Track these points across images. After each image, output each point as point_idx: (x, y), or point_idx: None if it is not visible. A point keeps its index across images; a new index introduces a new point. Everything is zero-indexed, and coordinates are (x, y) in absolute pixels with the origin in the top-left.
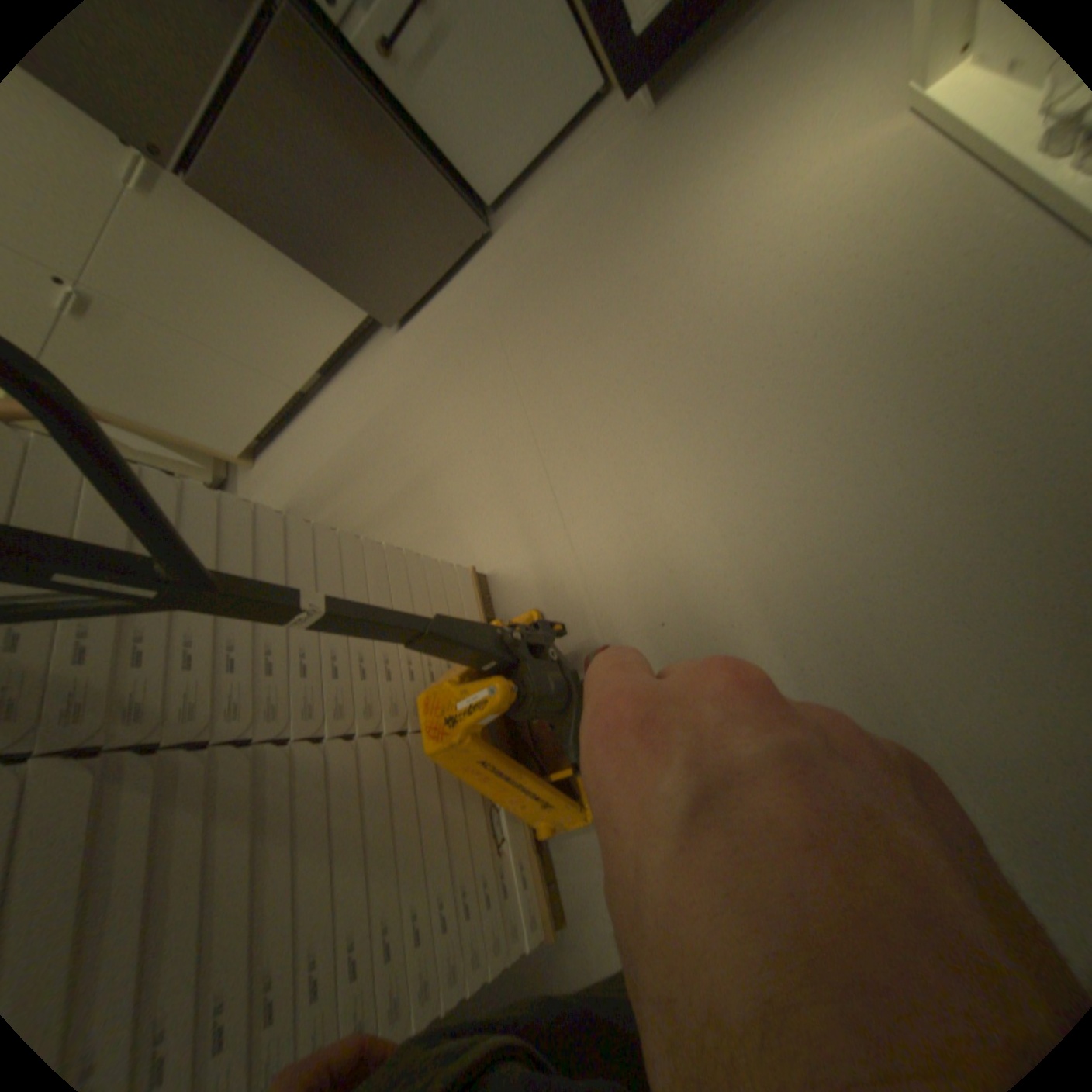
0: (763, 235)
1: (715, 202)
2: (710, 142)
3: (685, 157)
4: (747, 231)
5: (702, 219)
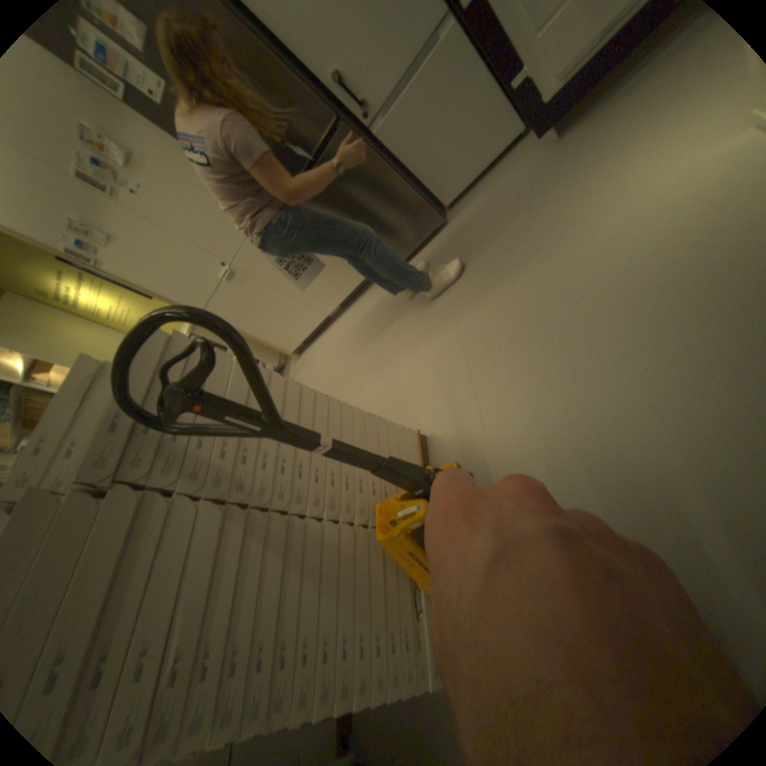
0: (634, 218)
1: (599, 197)
2: (597, 158)
3: (579, 169)
4: (622, 216)
5: (589, 209)
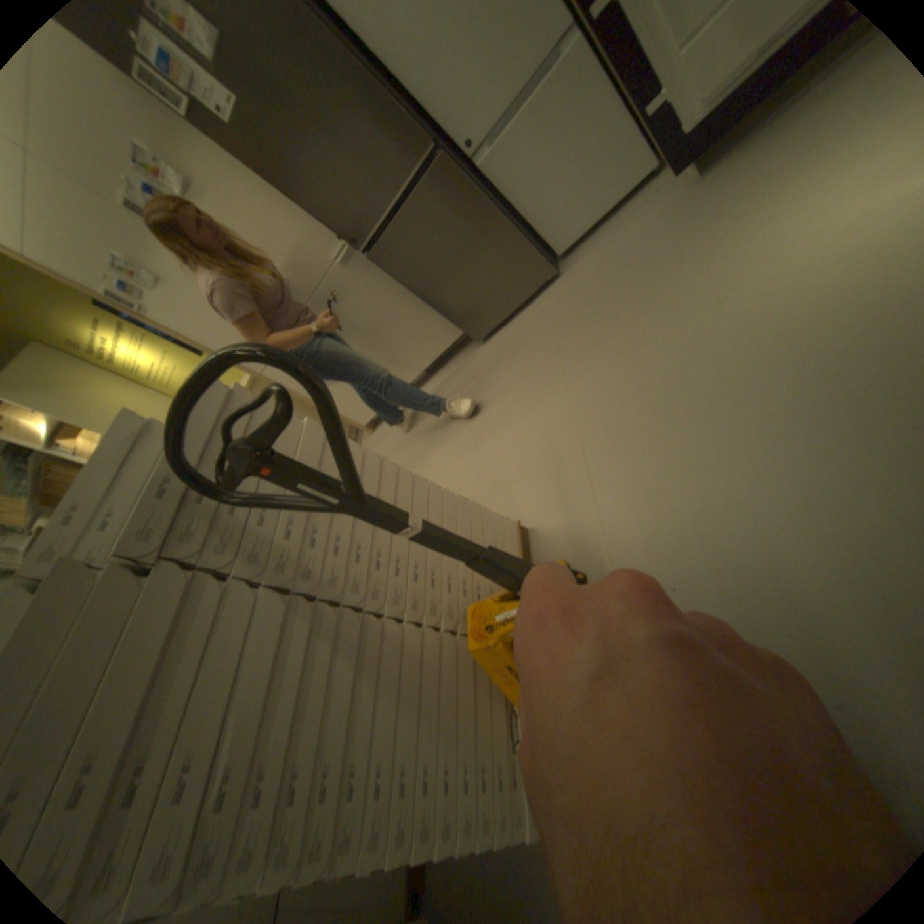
0: (793, 271)
1: (749, 246)
2: (748, 200)
3: (725, 213)
4: (778, 268)
5: (737, 260)
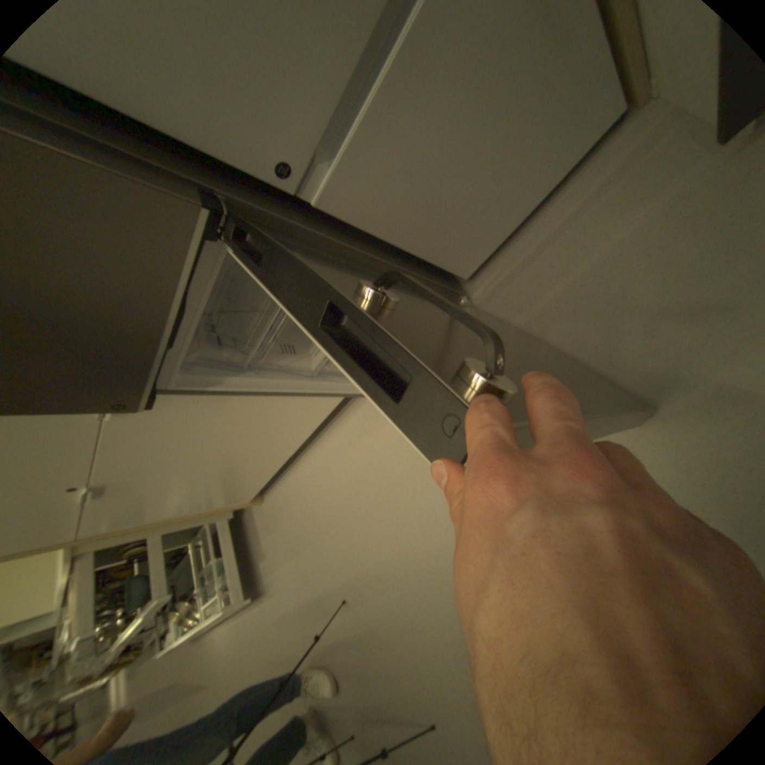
0: None
1: None
2: None
3: None
4: None
5: None
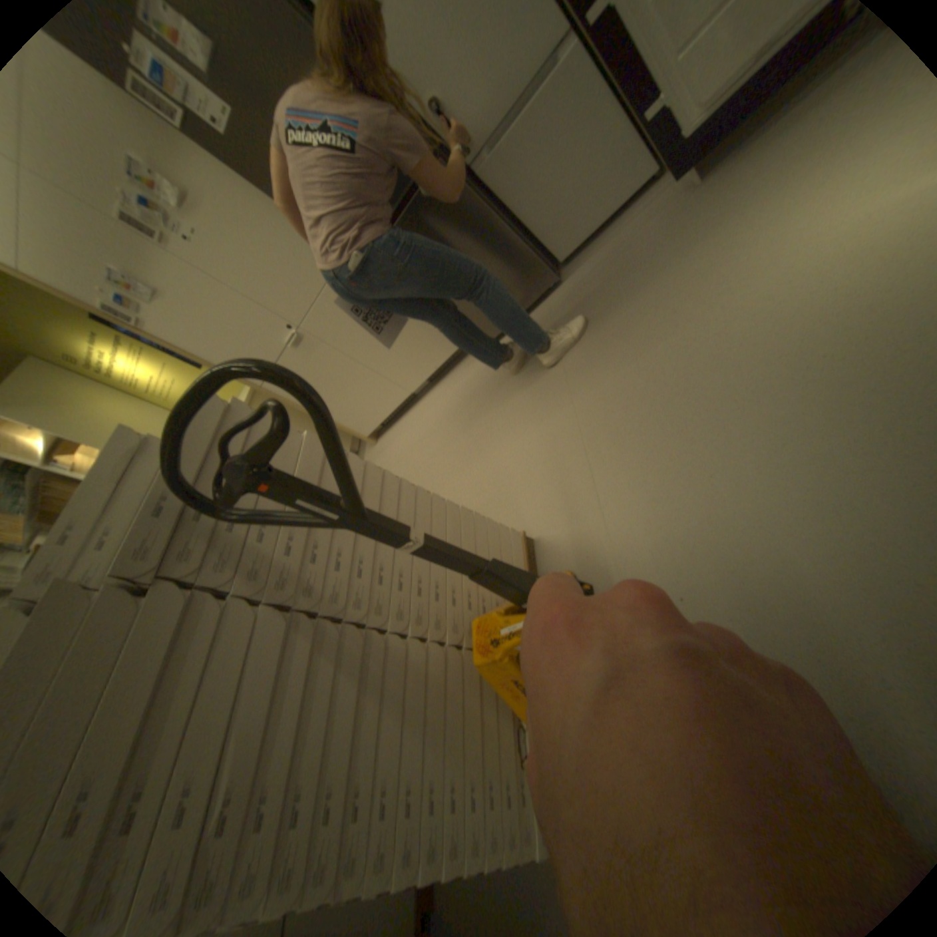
0: (796, 275)
1: (751, 250)
2: (749, 204)
3: (726, 217)
4: (780, 272)
5: (739, 264)
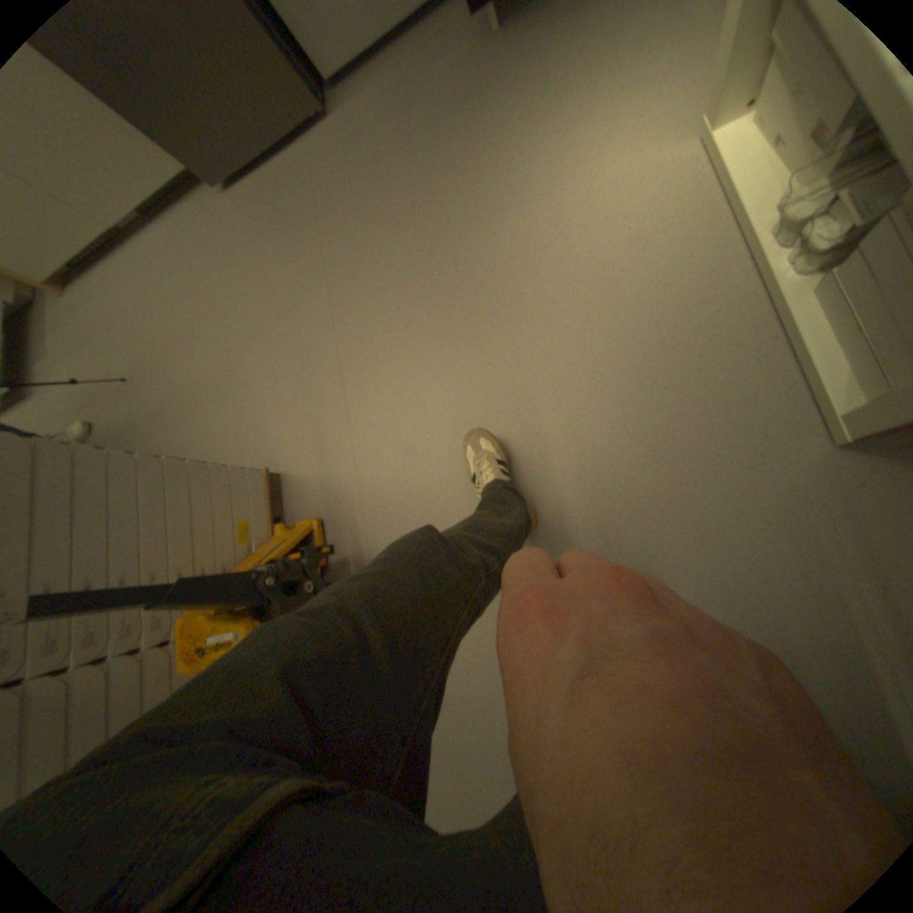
0: (560, 218)
1: (528, 165)
2: (537, 95)
3: (513, 102)
4: (548, 208)
5: (515, 179)
